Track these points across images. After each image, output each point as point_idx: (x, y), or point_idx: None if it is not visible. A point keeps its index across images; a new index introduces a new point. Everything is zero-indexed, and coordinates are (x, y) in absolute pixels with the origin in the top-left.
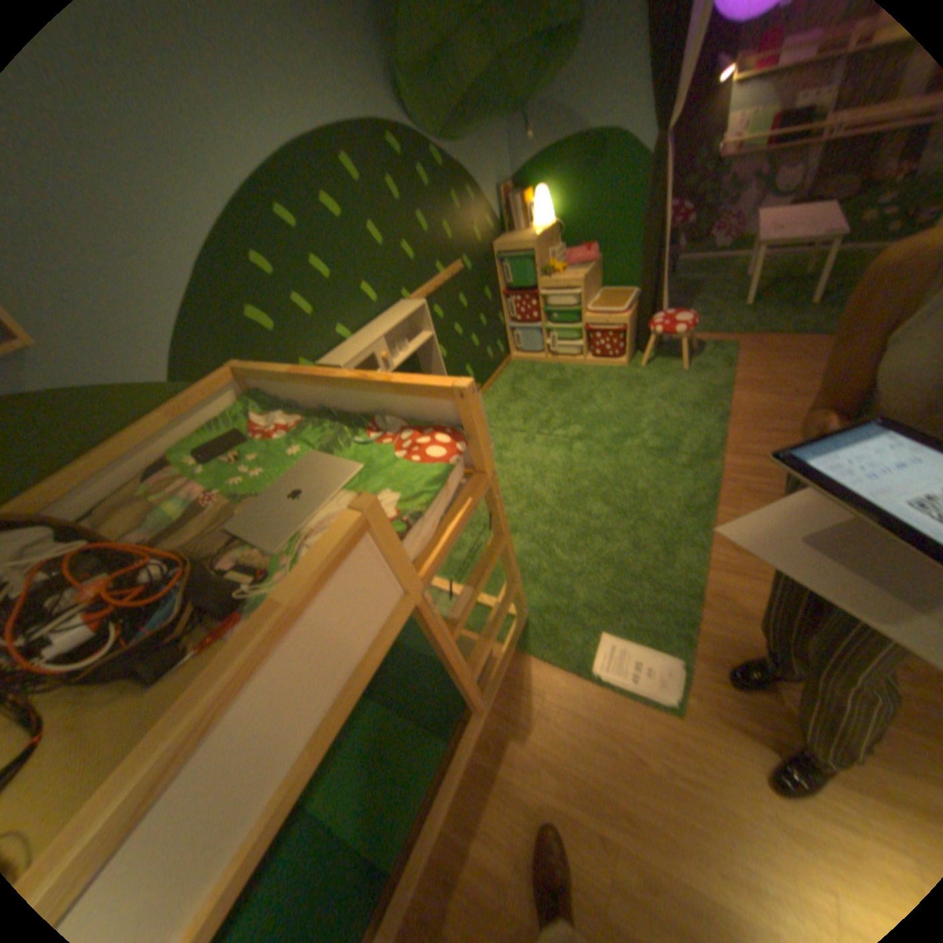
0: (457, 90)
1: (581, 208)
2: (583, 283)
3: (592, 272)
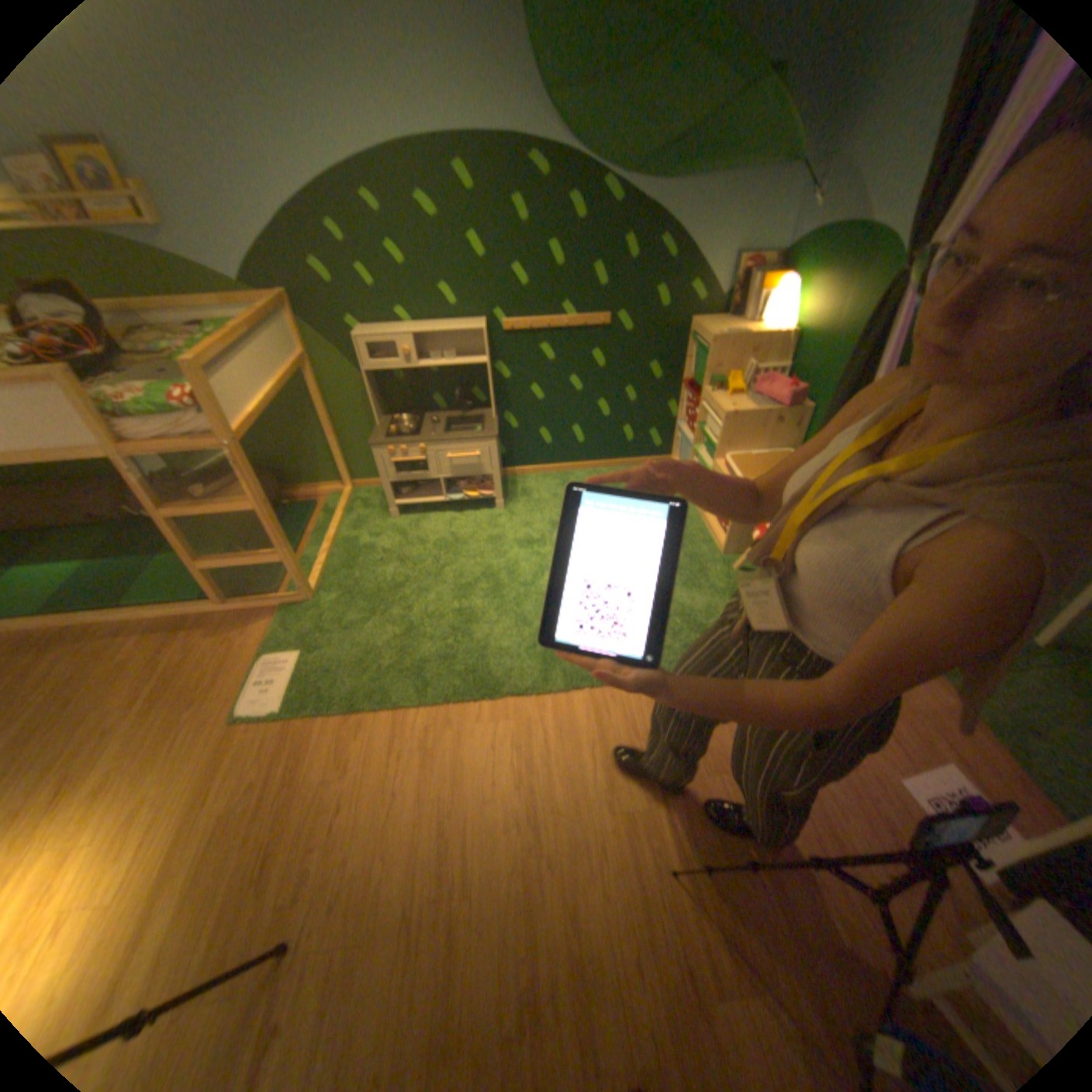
0: (679, 119)
1: (824, 330)
2: (728, 421)
3: (771, 419)
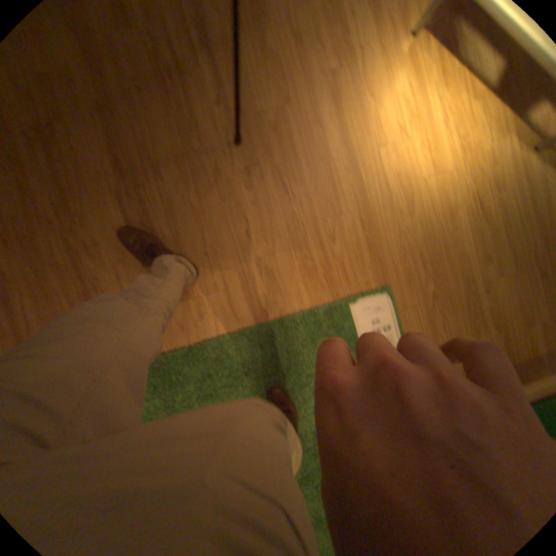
0: None
1: None
2: None
3: None
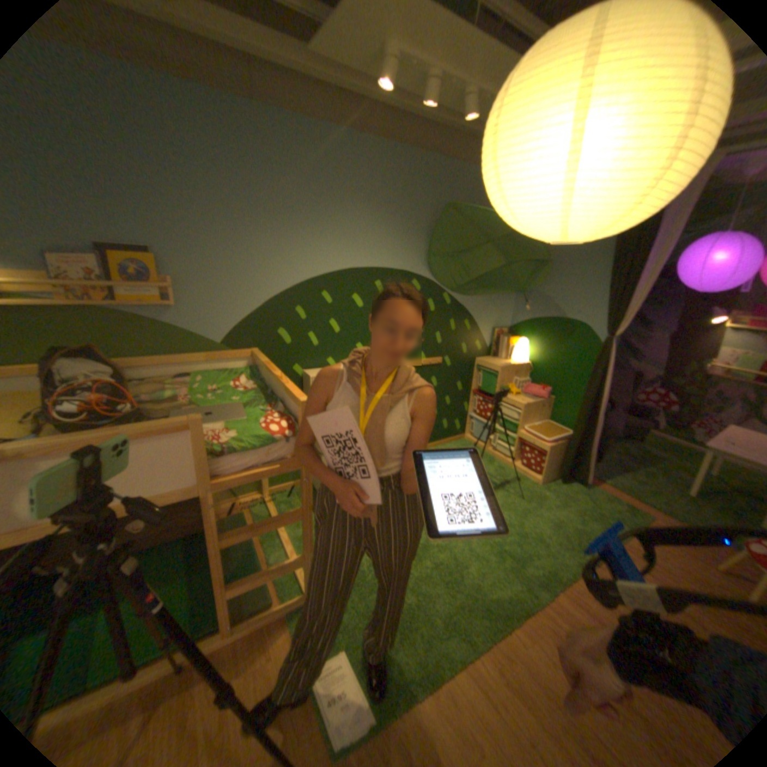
0: (476, 274)
1: (549, 363)
2: (525, 410)
3: (540, 406)
